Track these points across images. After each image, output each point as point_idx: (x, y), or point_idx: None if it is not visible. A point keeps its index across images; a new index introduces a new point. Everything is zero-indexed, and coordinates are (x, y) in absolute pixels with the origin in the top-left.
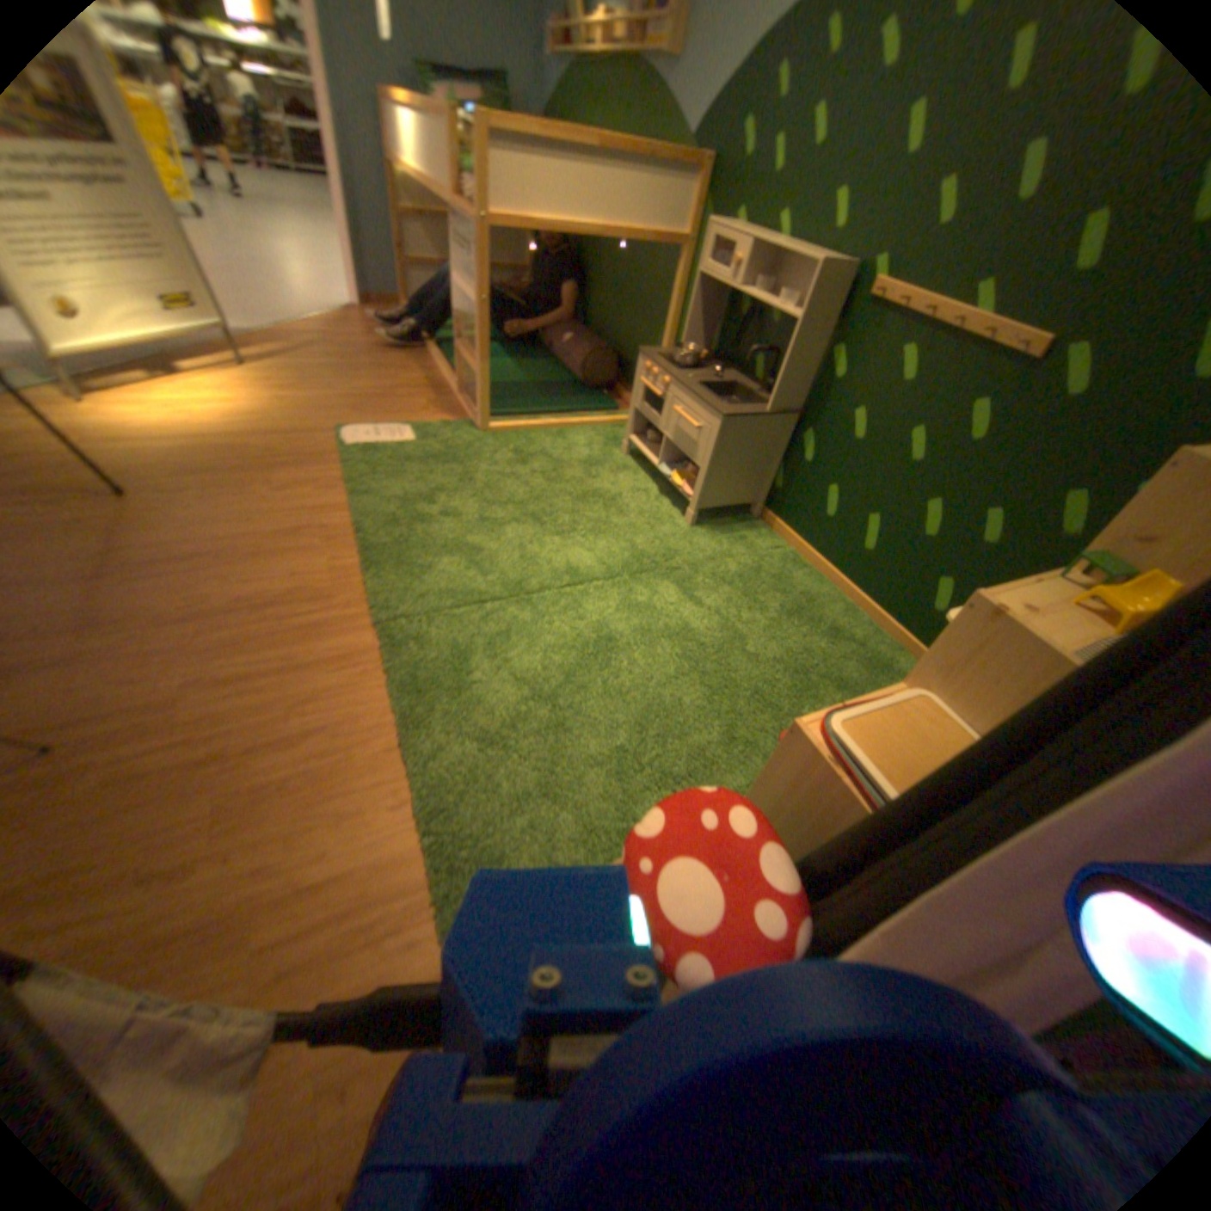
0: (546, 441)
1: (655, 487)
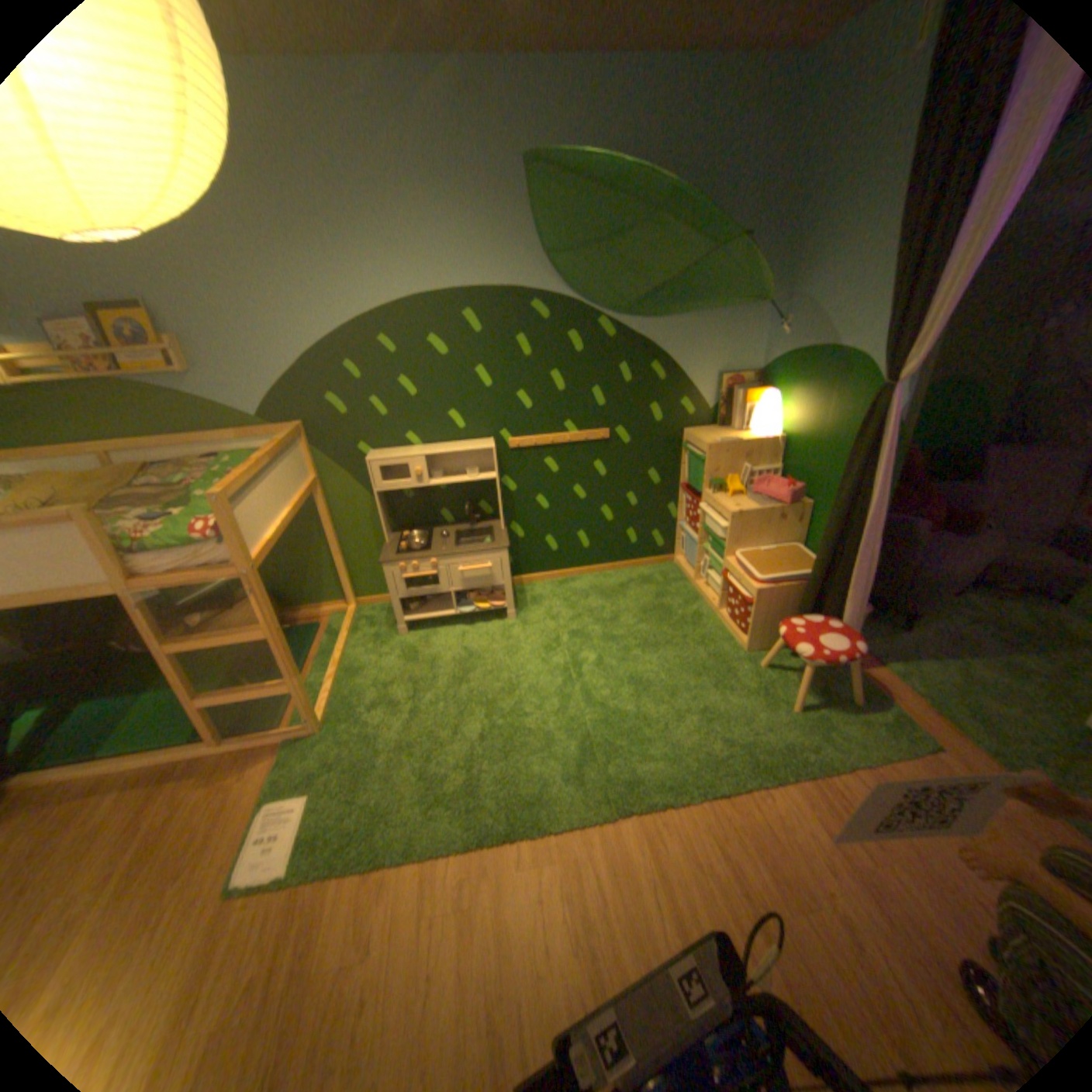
0: (357, 683)
1: (459, 627)
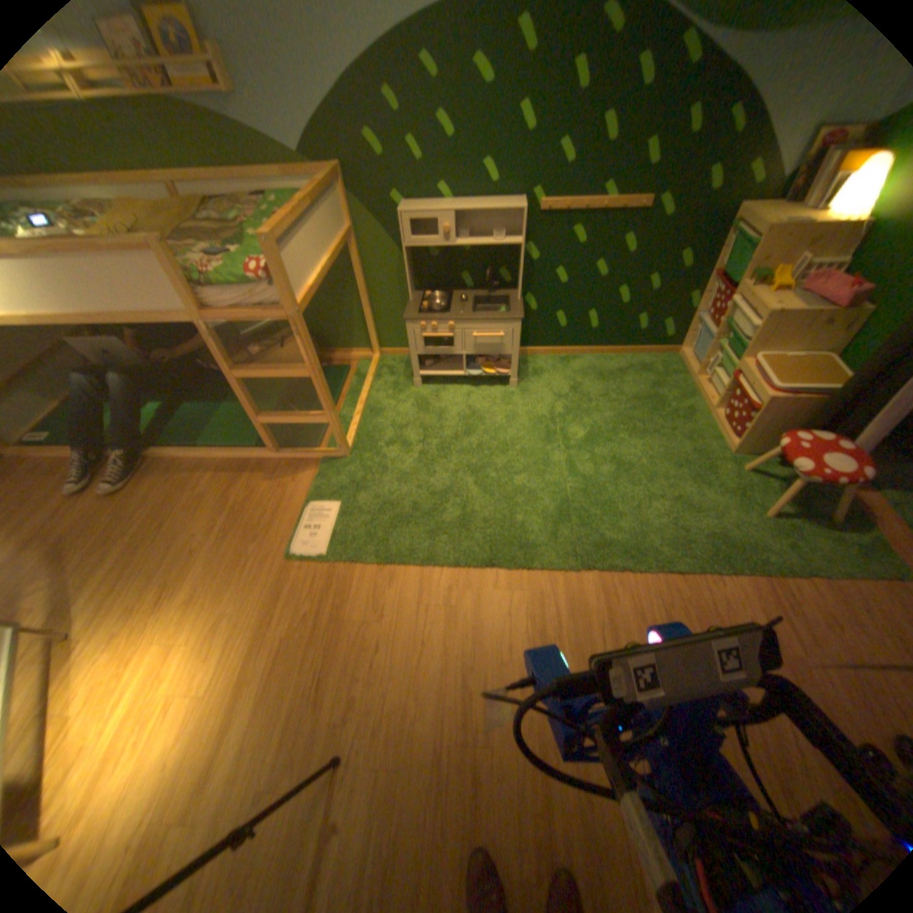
0: (378, 421)
1: (465, 387)
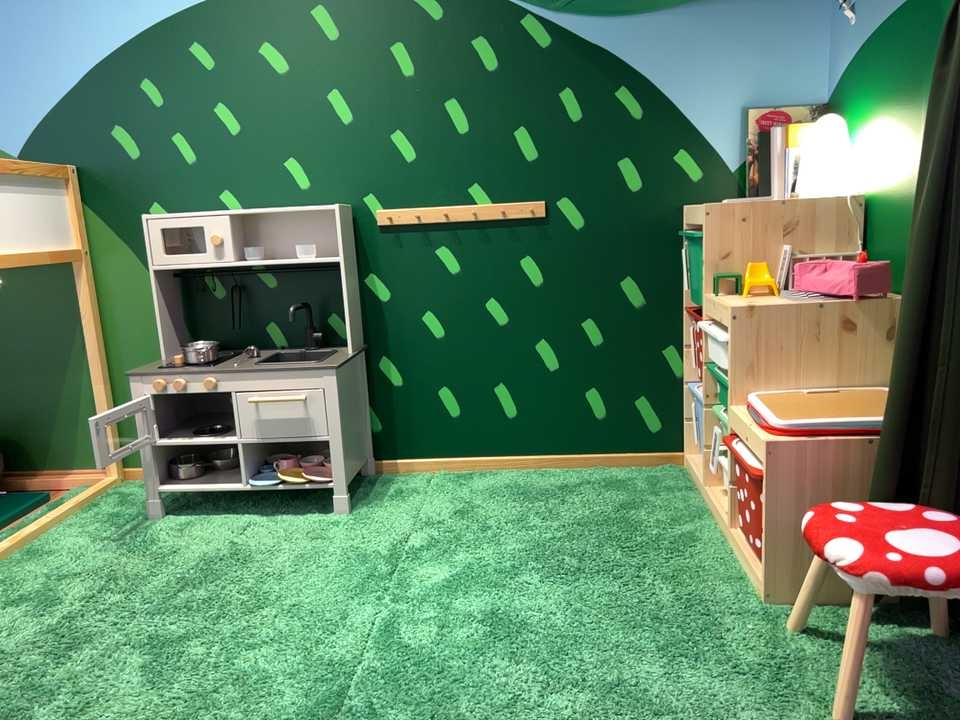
0: (28, 570)
1: (251, 517)
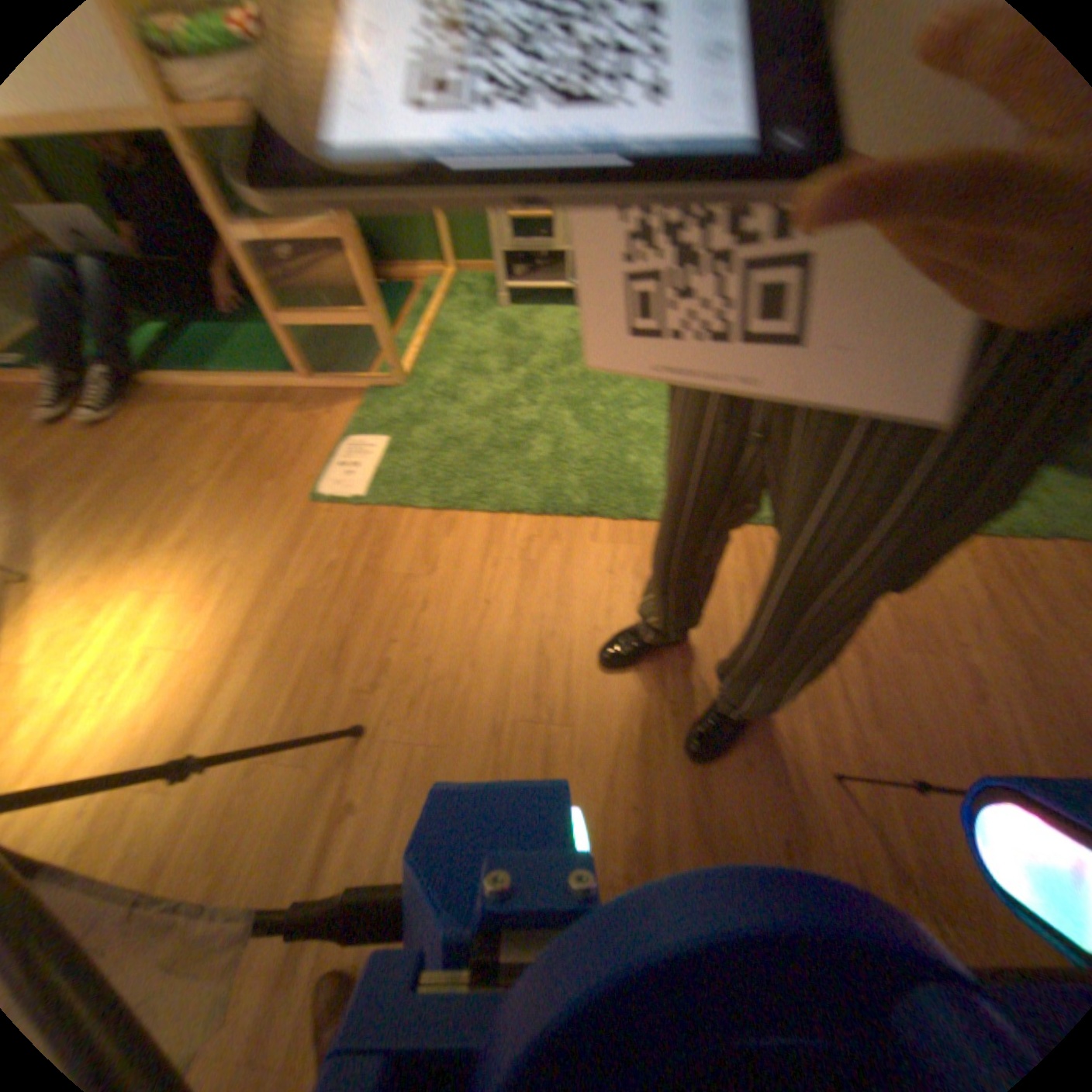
0: (445, 345)
1: (567, 306)
